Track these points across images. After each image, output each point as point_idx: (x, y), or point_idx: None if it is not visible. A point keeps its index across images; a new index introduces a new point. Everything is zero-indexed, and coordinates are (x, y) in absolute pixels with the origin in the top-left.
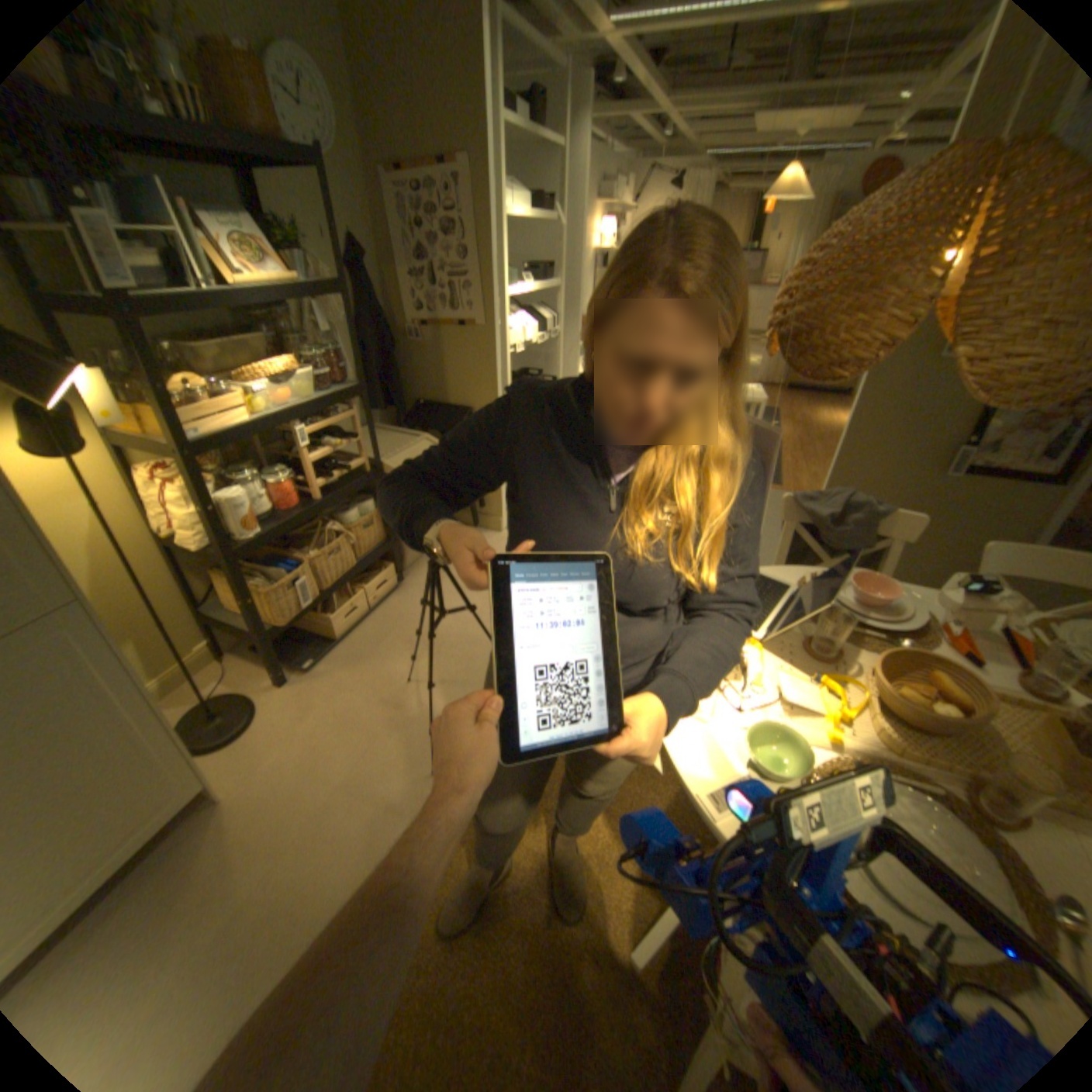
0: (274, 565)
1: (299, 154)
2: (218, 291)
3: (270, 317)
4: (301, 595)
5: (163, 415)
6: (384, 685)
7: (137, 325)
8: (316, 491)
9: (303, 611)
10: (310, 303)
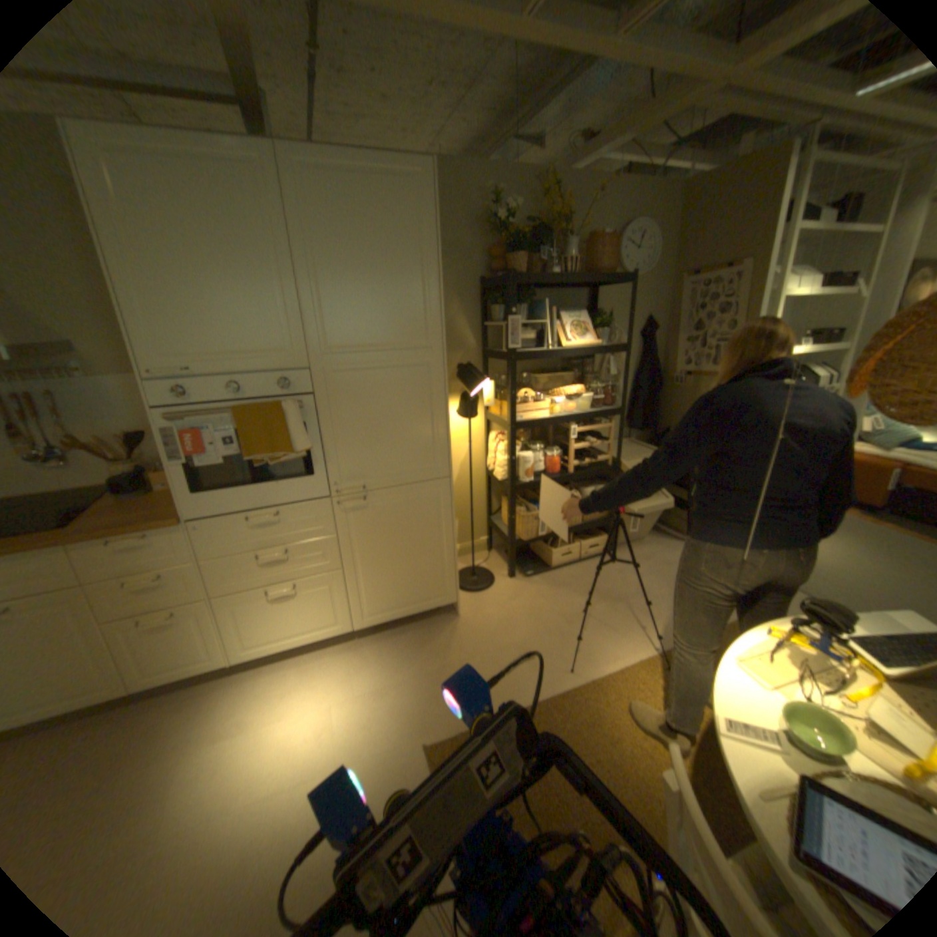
0: (533, 504)
1: (624, 276)
2: (555, 349)
3: (581, 364)
4: (540, 526)
5: (510, 407)
6: (567, 606)
7: (514, 364)
8: (572, 468)
9: (538, 537)
10: (609, 357)
